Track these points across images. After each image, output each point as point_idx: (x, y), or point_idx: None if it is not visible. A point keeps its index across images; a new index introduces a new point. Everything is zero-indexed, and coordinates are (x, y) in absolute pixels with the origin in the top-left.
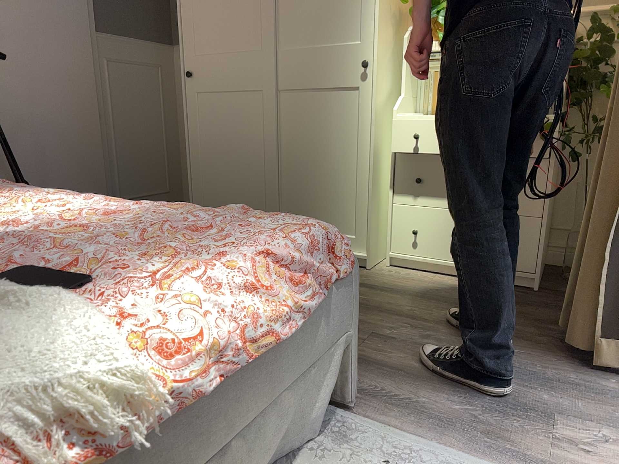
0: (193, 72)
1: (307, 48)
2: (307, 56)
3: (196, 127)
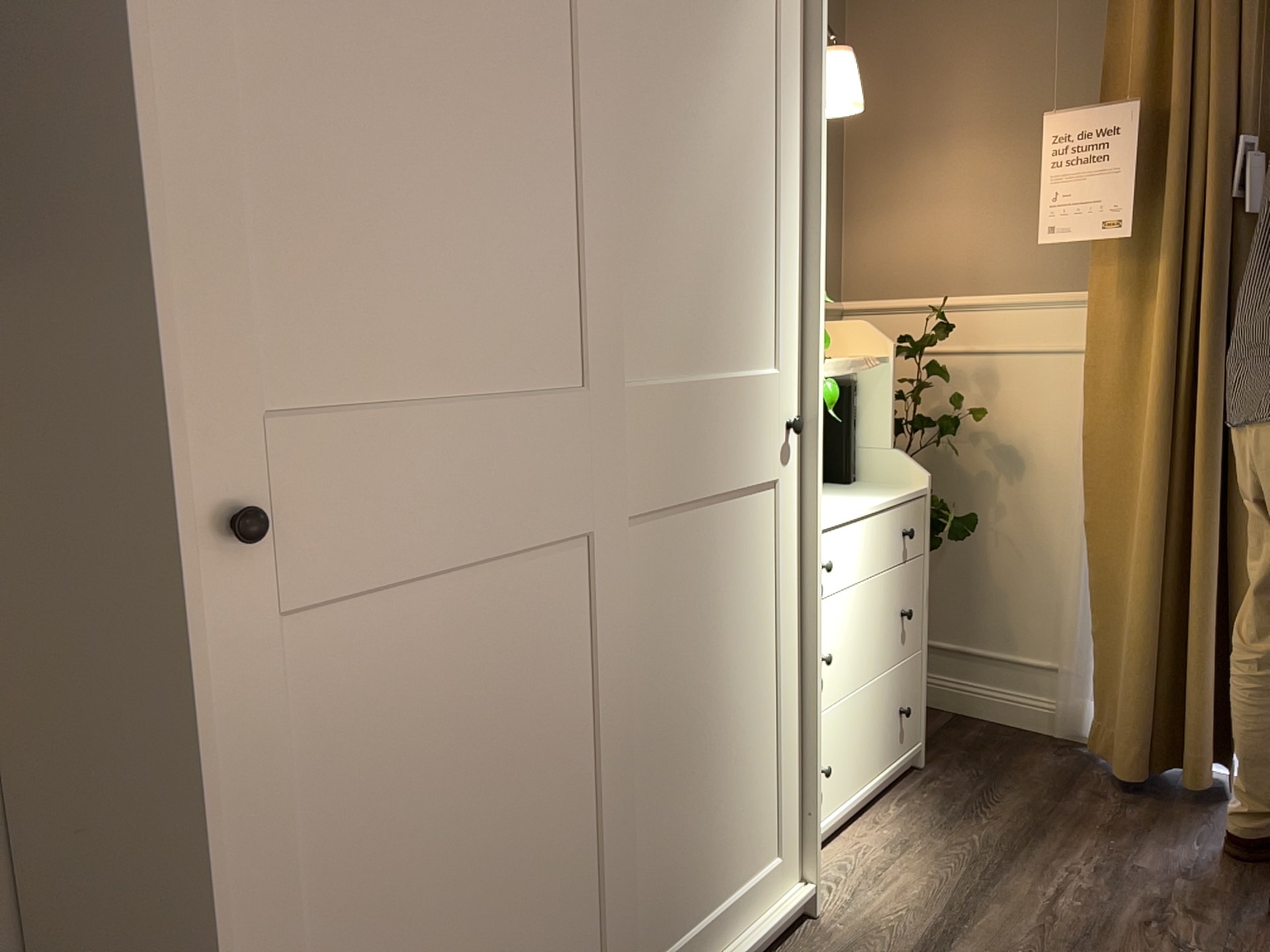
0: (251, 503)
1: (687, 379)
2: (687, 404)
3: (272, 803)
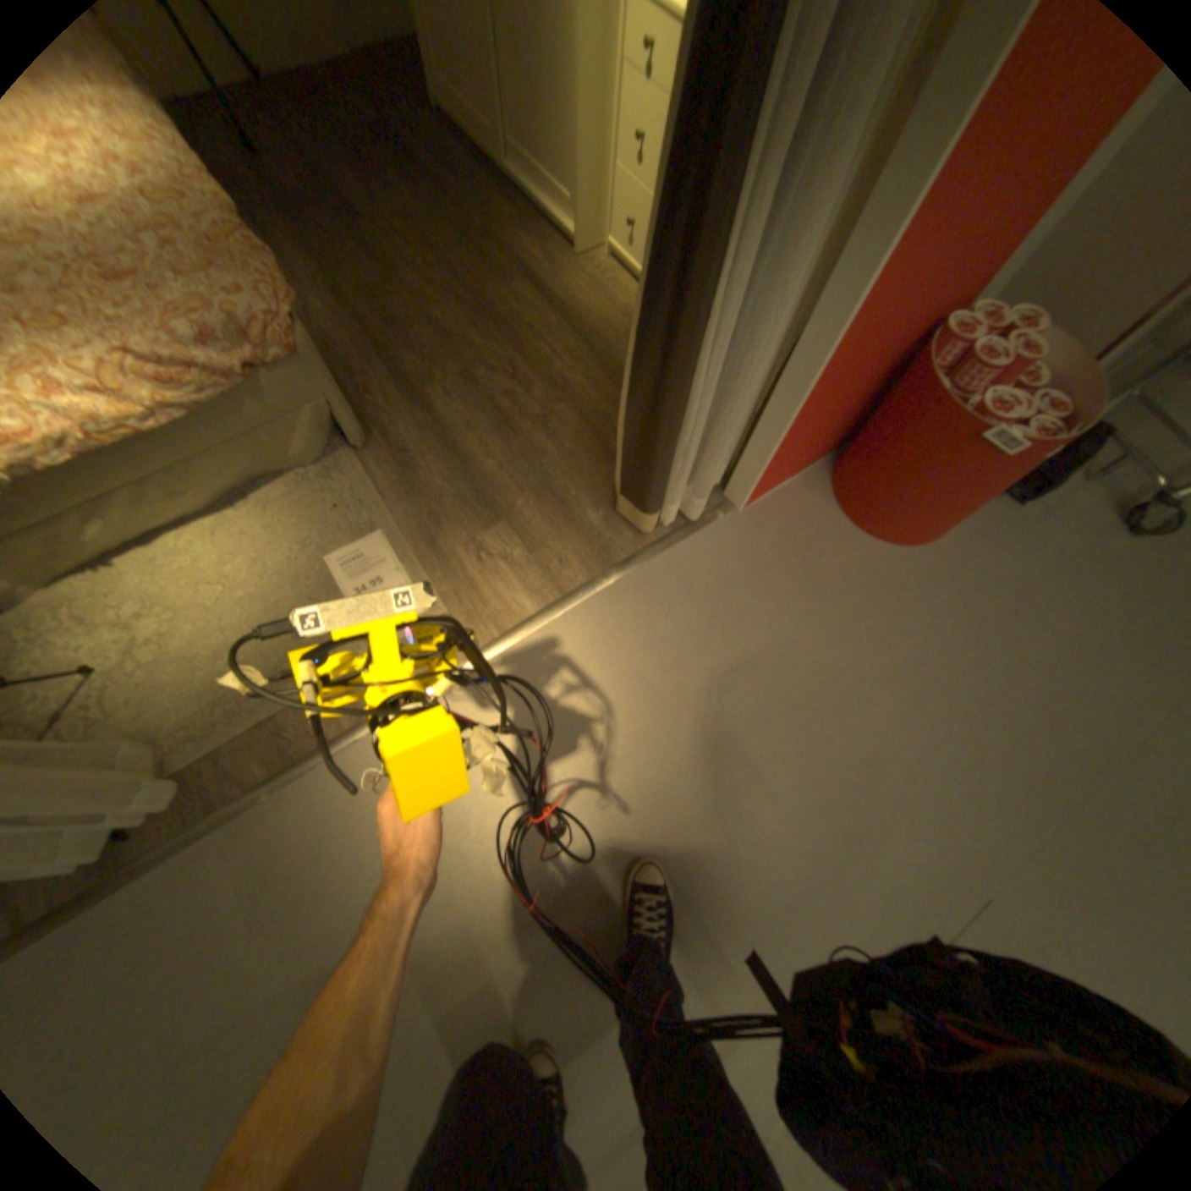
0: None
1: None
2: None
3: None
